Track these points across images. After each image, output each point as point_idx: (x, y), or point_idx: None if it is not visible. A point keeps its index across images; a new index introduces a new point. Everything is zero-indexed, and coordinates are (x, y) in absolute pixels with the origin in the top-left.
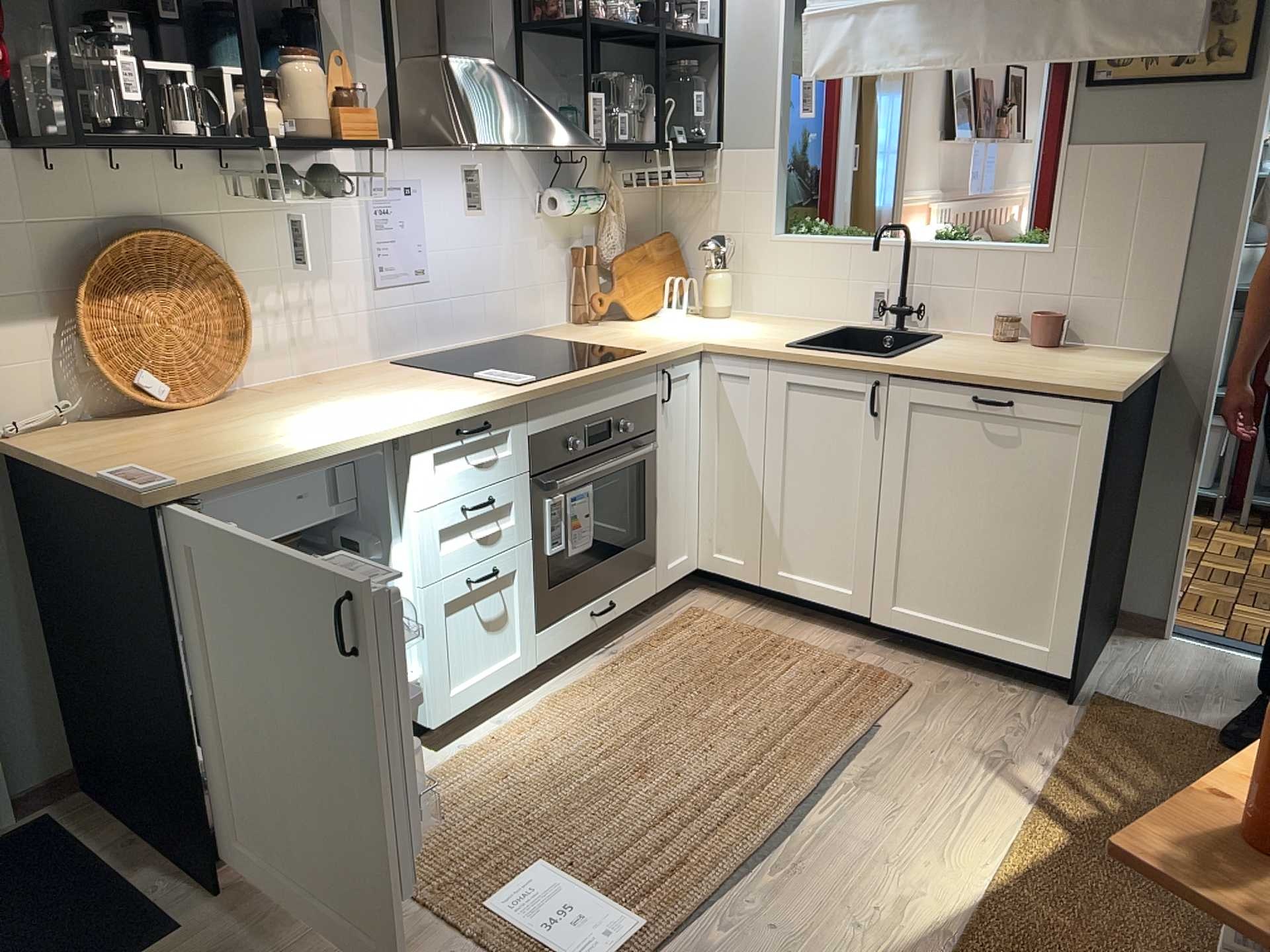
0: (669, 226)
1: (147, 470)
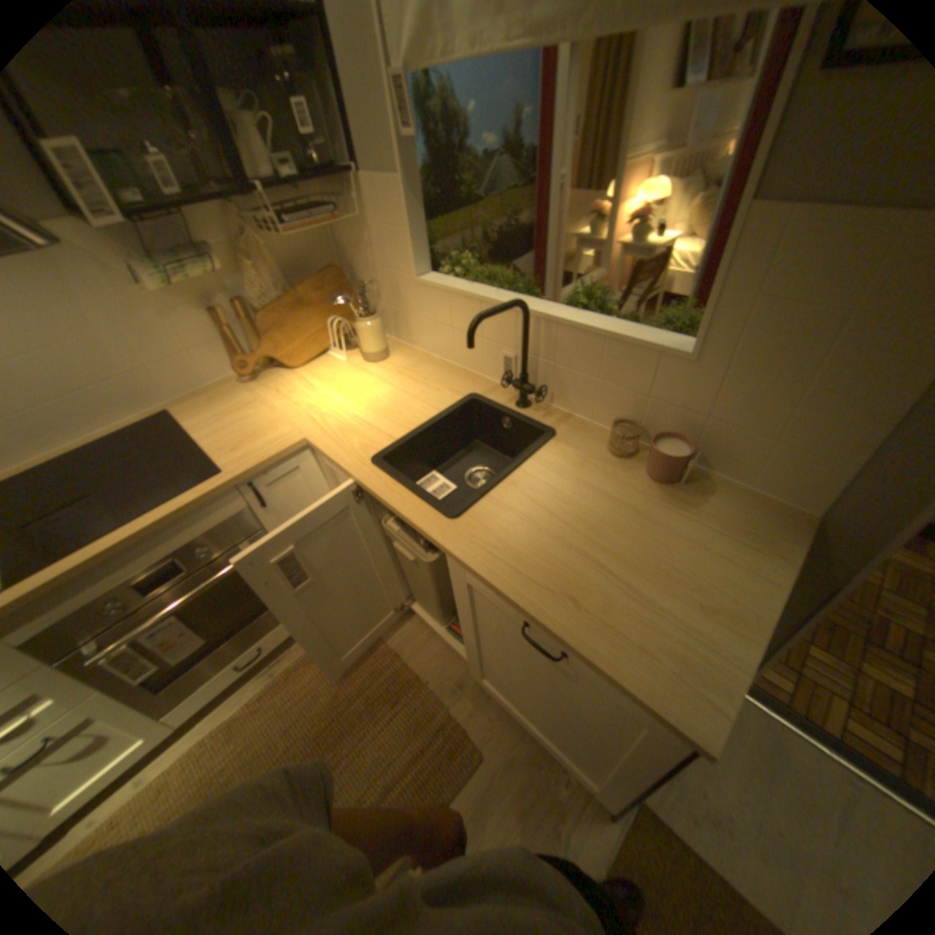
0: (339, 253)
1: None
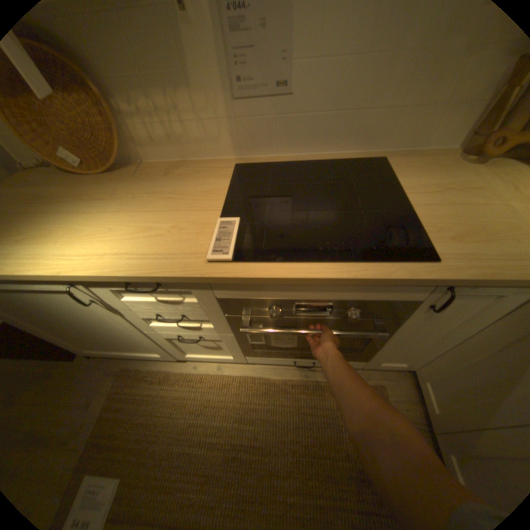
0: None
1: None
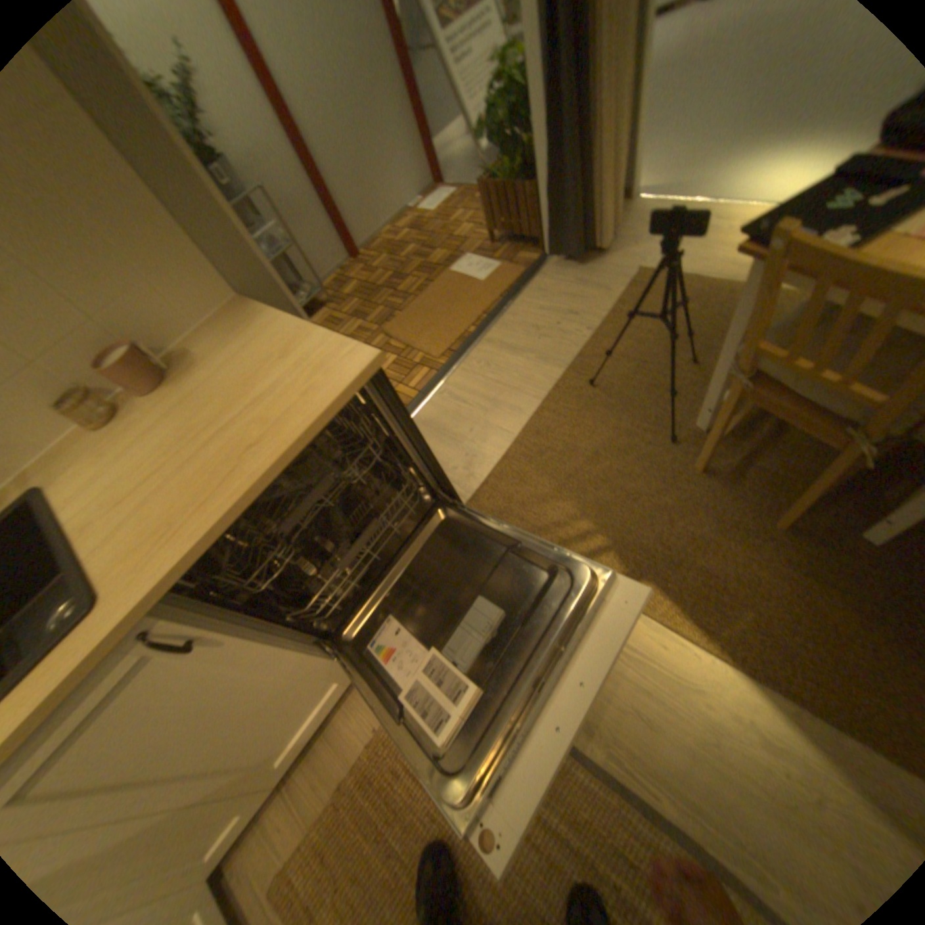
0: None
1: None
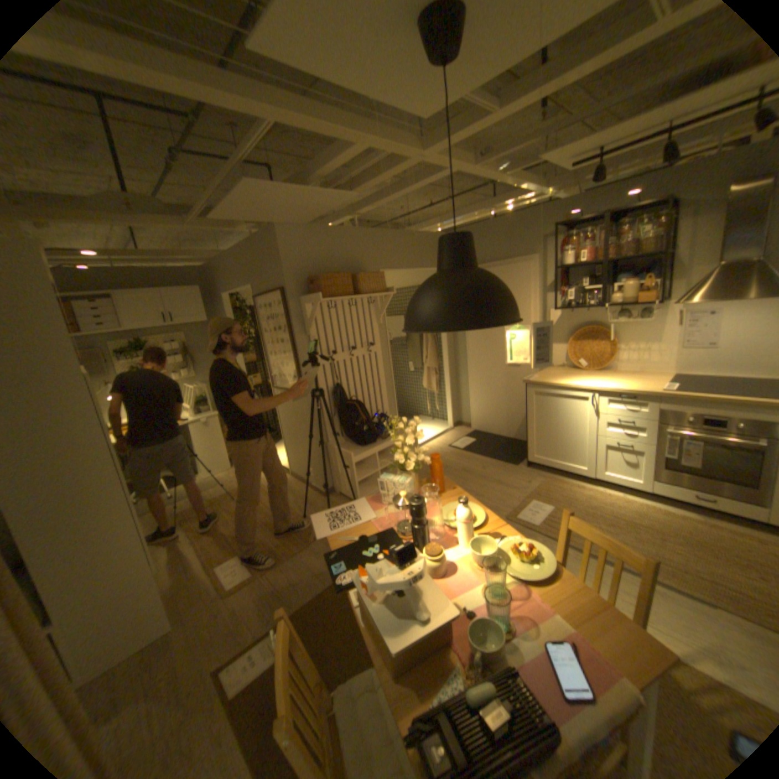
0: None
1: (535, 377)
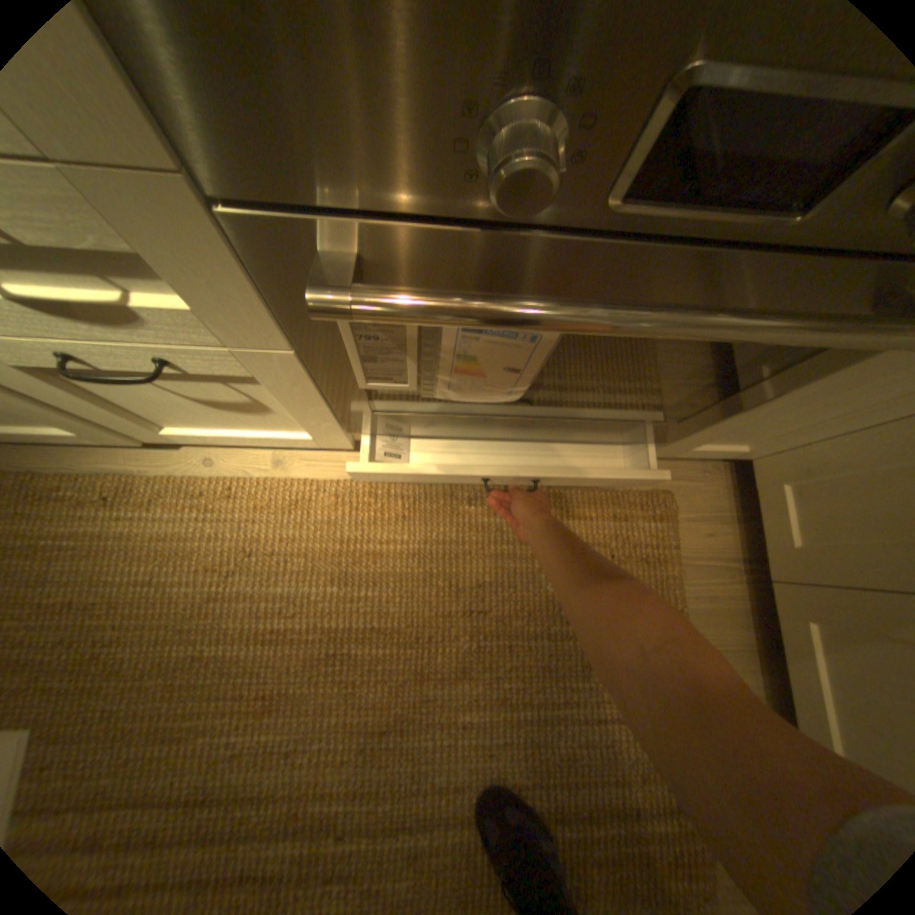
0: None
1: None
